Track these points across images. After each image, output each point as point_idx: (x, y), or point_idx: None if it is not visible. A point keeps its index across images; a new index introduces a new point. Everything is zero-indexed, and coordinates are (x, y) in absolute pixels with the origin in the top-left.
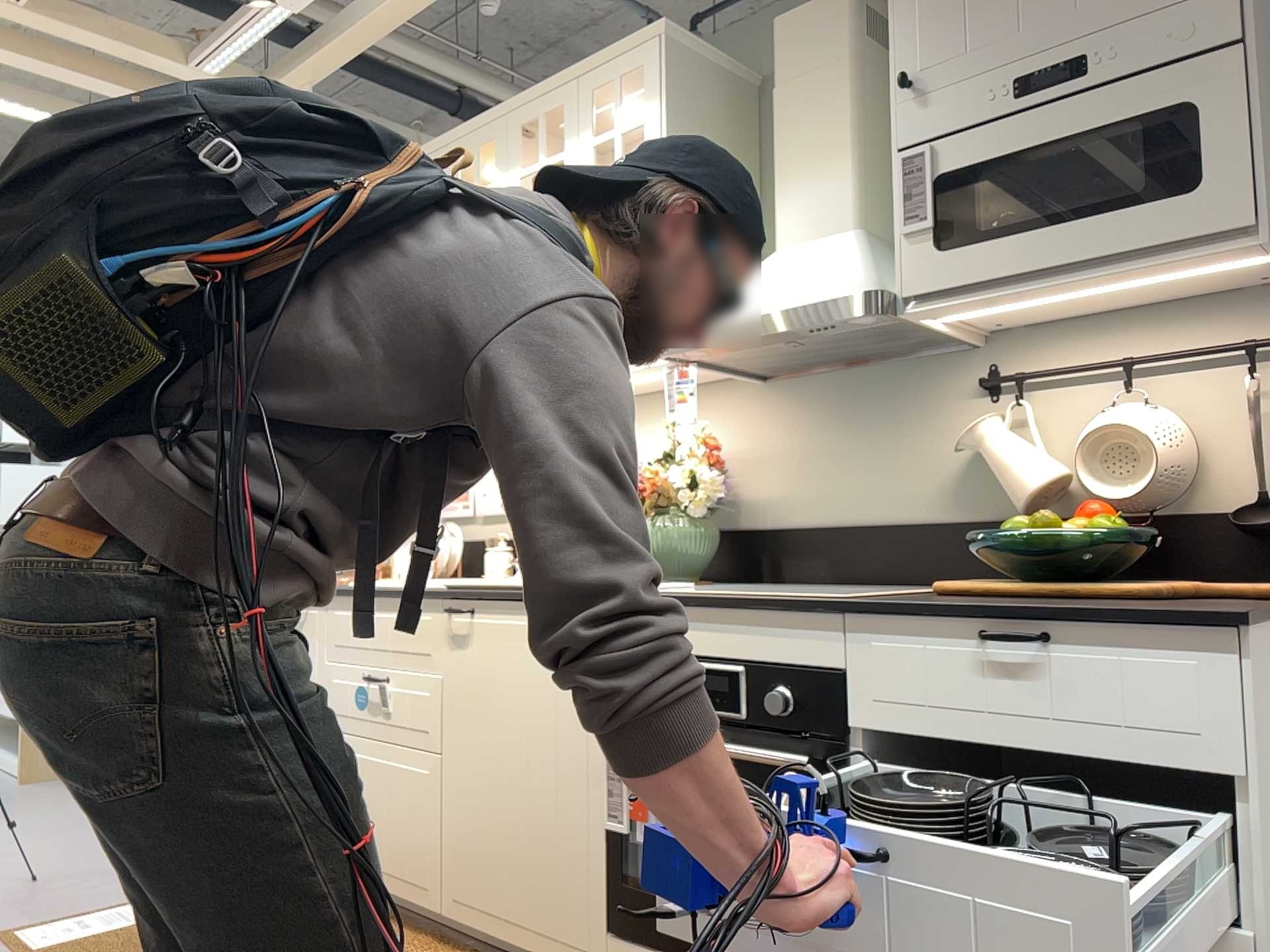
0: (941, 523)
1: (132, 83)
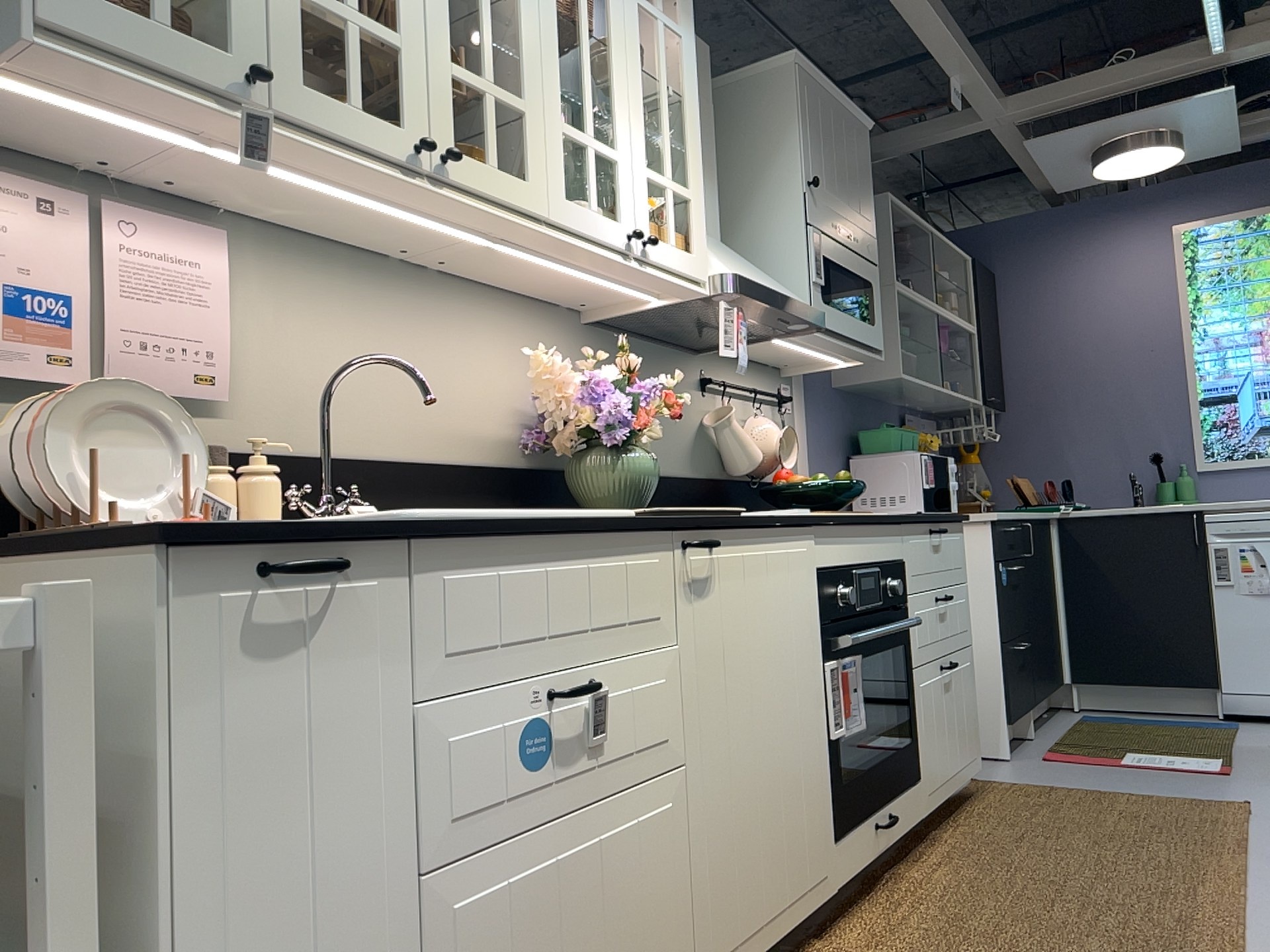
0: (692, 478)
1: None
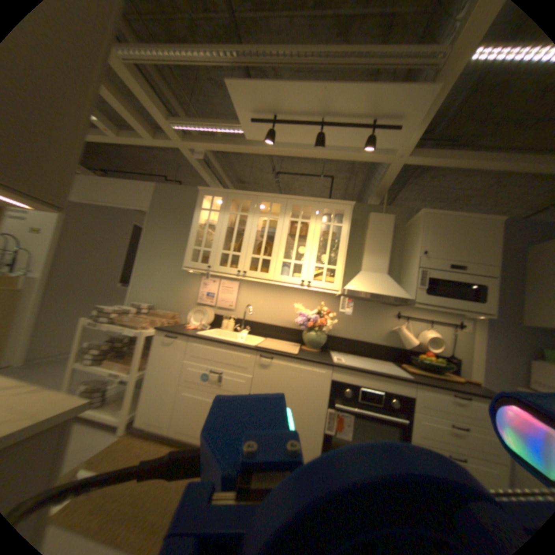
0: (381, 345)
1: (129, 108)
